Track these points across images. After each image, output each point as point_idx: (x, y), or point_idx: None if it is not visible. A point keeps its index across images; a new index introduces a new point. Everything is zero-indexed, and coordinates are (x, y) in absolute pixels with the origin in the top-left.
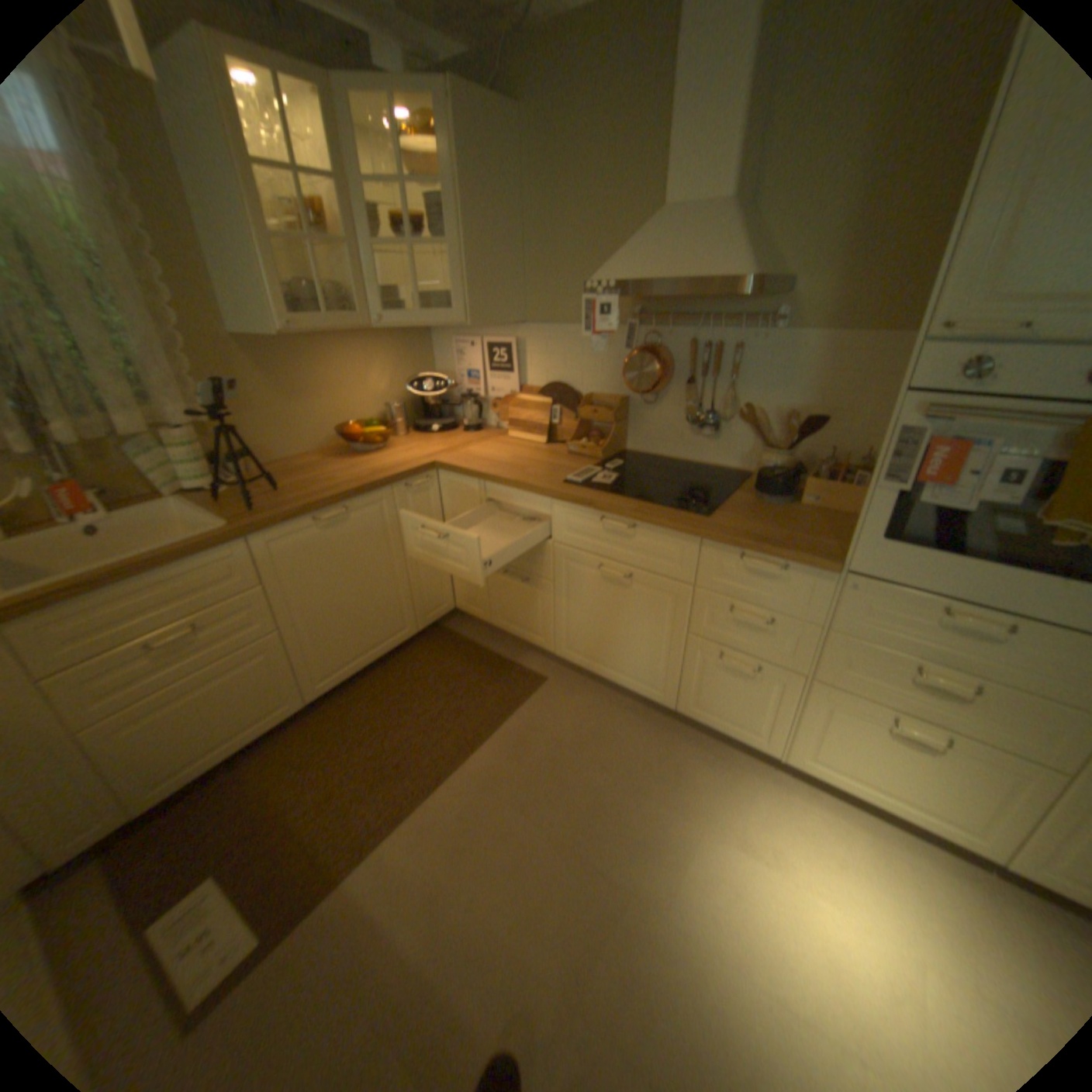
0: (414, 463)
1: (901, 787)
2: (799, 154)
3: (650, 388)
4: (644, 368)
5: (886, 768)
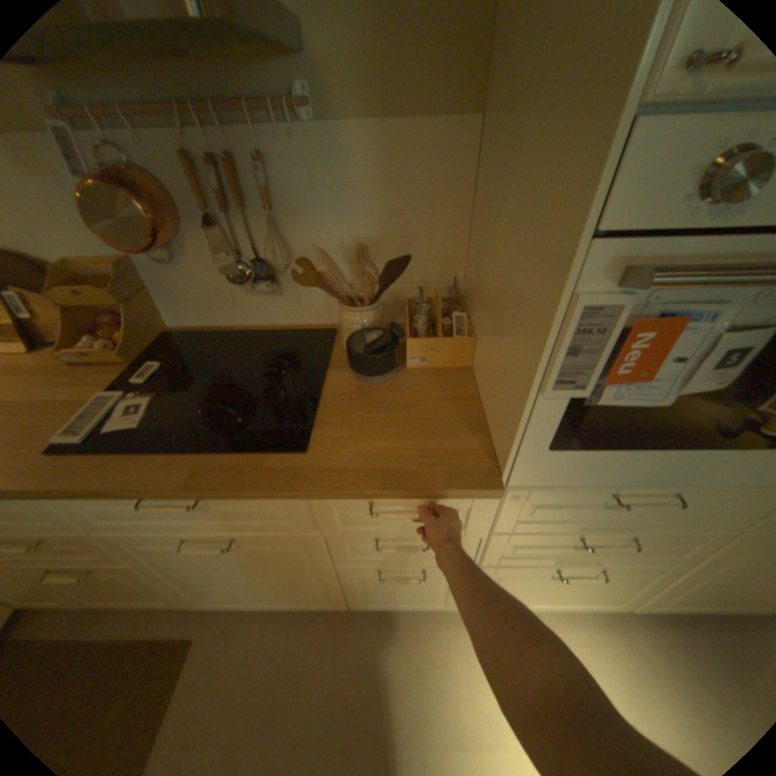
0: None
1: (560, 600)
2: None
3: (148, 241)
4: (118, 209)
5: (548, 594)
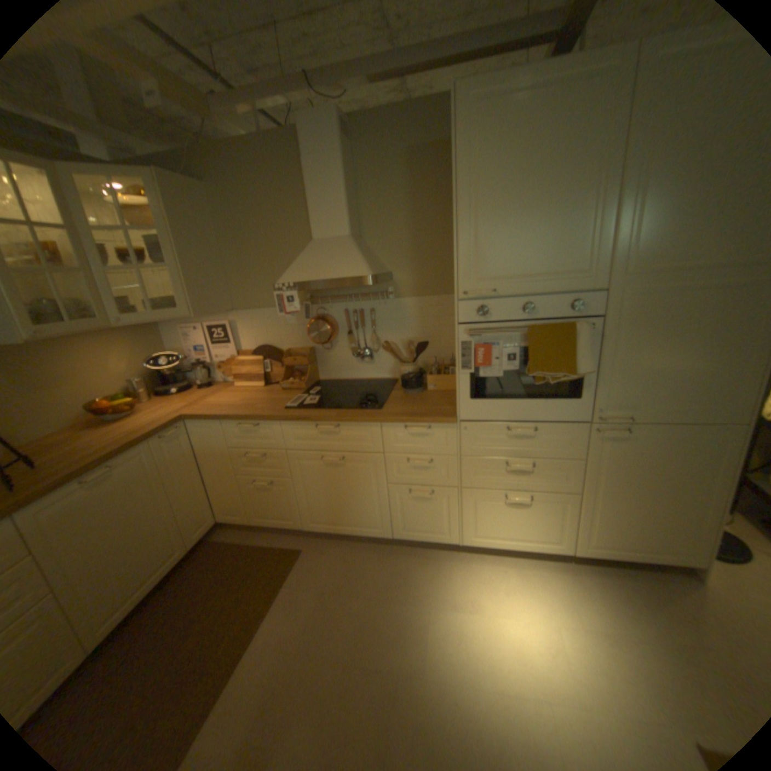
0: (164, 418)
1: (519, 532)
2: (377, 214)
3: (327, 340)
4: (321, 328)
5: (509, 524)
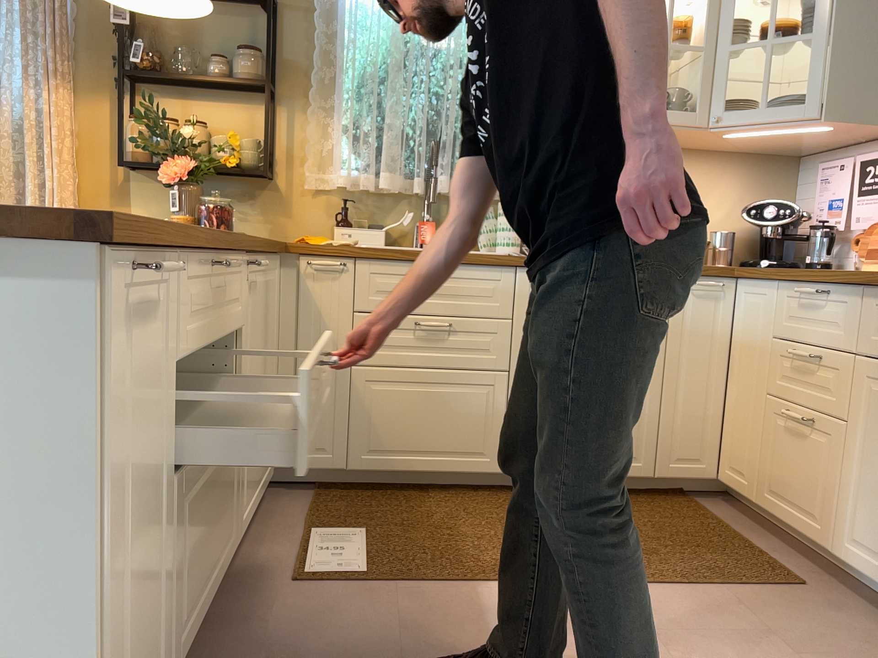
0: (714, 266)
1: None
2: None
3: None
4: None
5: None
